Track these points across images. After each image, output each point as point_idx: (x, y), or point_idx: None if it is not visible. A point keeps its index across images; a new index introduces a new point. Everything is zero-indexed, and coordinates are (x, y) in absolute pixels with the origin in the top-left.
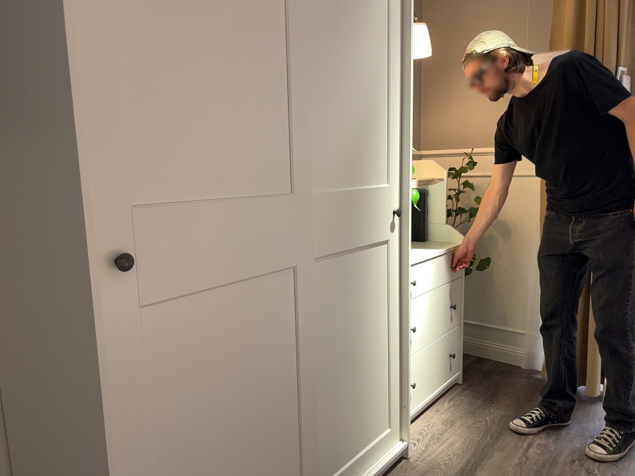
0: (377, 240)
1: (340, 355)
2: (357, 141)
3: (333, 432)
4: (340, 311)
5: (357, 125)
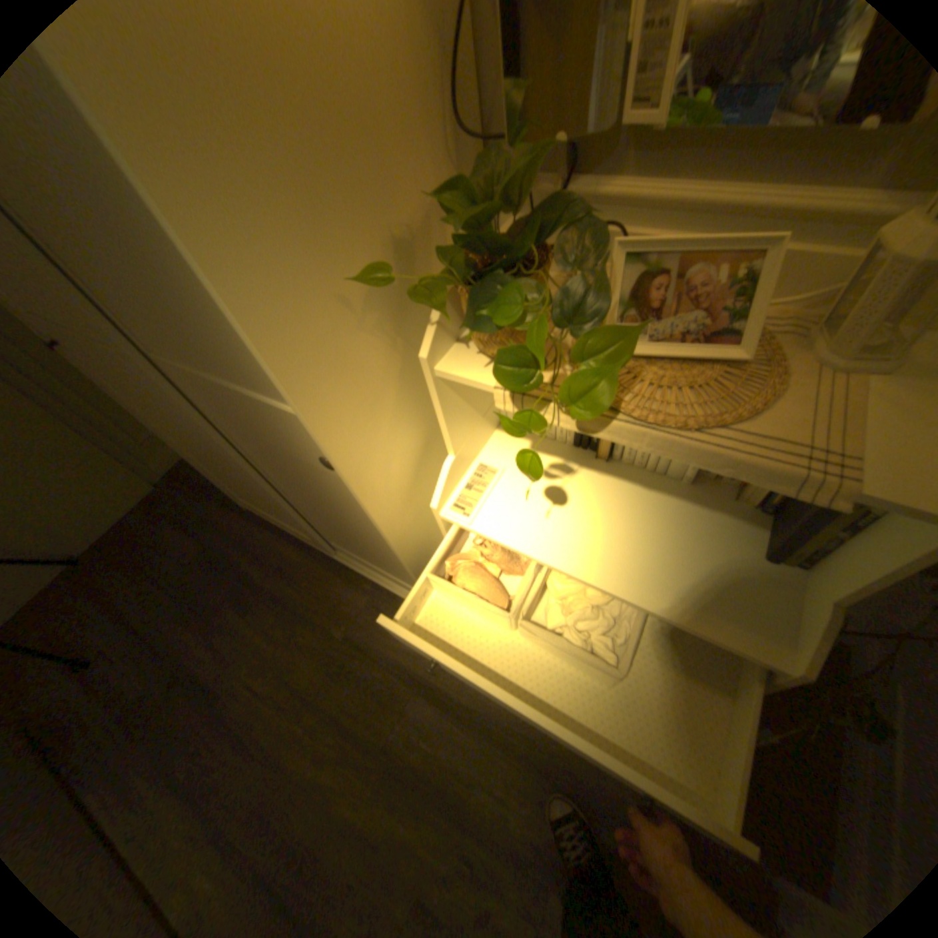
0: (313, 464)
1: (315, 508)
2: (160, 305)
3: (336, 538)
4: (290, 480)
5: (133, 273)
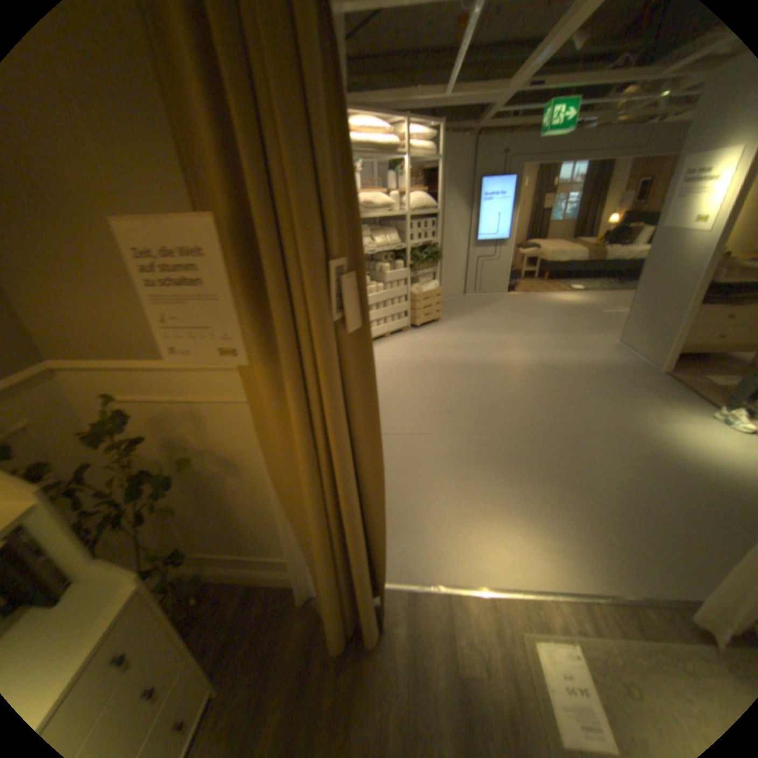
0: None
1: None
2: None
3: None
4: None
5: None
